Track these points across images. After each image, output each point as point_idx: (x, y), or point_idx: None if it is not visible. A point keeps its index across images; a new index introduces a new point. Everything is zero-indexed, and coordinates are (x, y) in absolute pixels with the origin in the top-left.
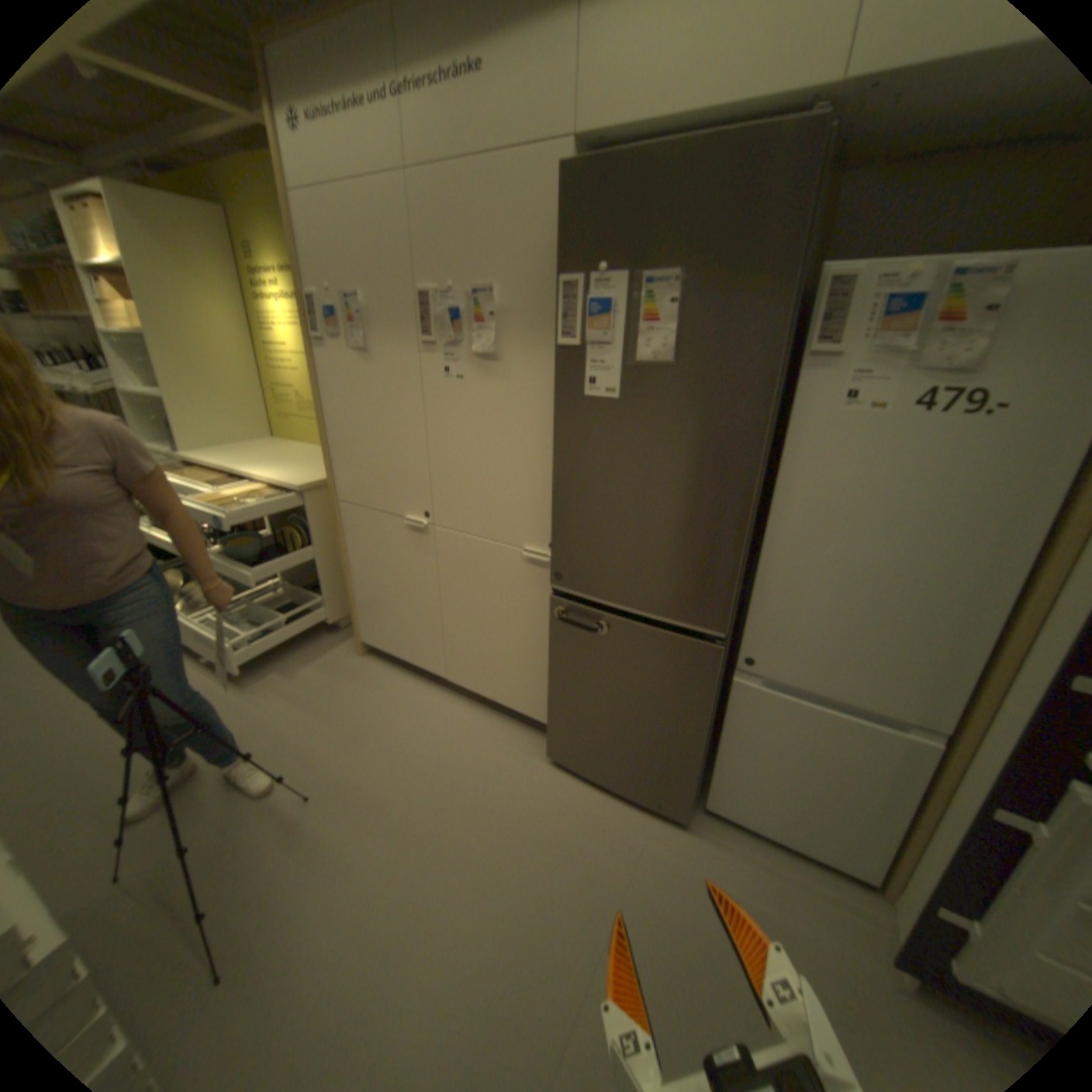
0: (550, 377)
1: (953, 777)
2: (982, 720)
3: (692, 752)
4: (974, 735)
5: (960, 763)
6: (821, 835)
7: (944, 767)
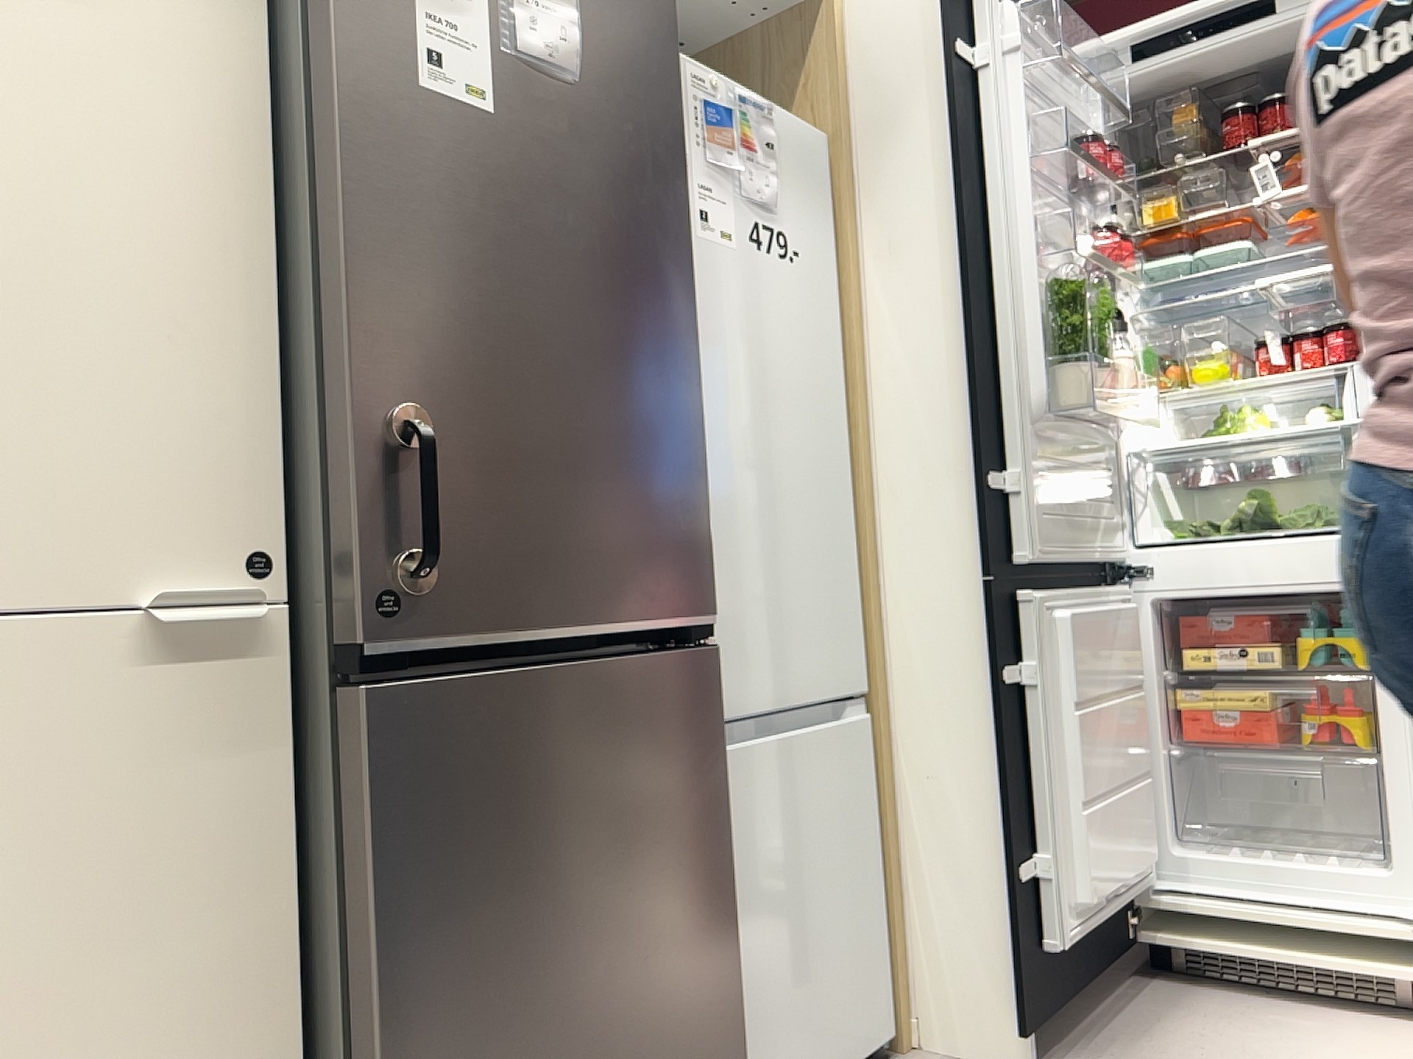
0: (215, 40)
1: (889, 755)
2: (882, 651)
3: (723, 962)
4: (884, 677)
5: (887, 729)
6: (841, 1006)
7: (872, 755)
